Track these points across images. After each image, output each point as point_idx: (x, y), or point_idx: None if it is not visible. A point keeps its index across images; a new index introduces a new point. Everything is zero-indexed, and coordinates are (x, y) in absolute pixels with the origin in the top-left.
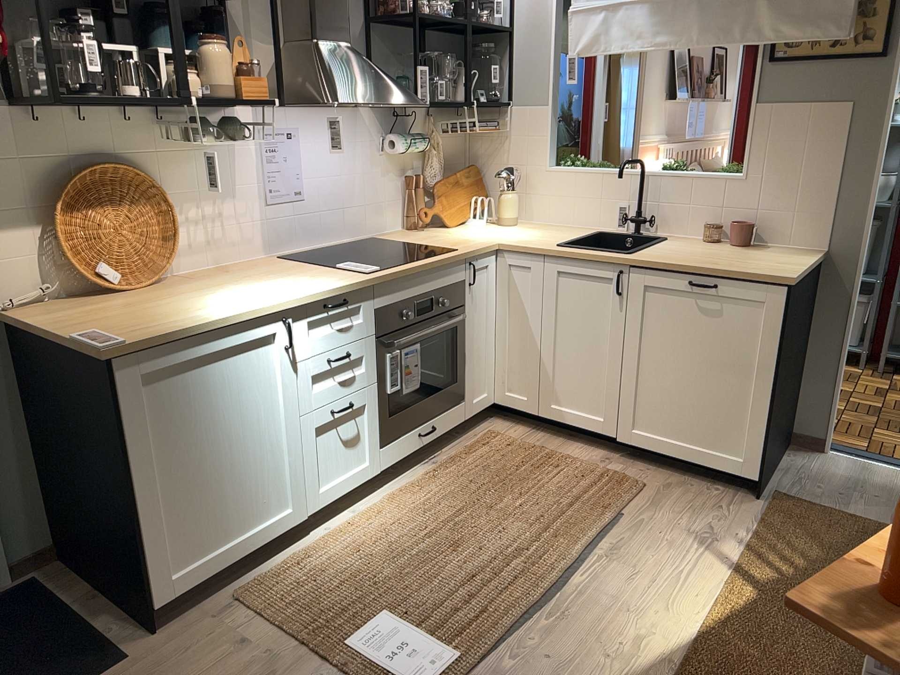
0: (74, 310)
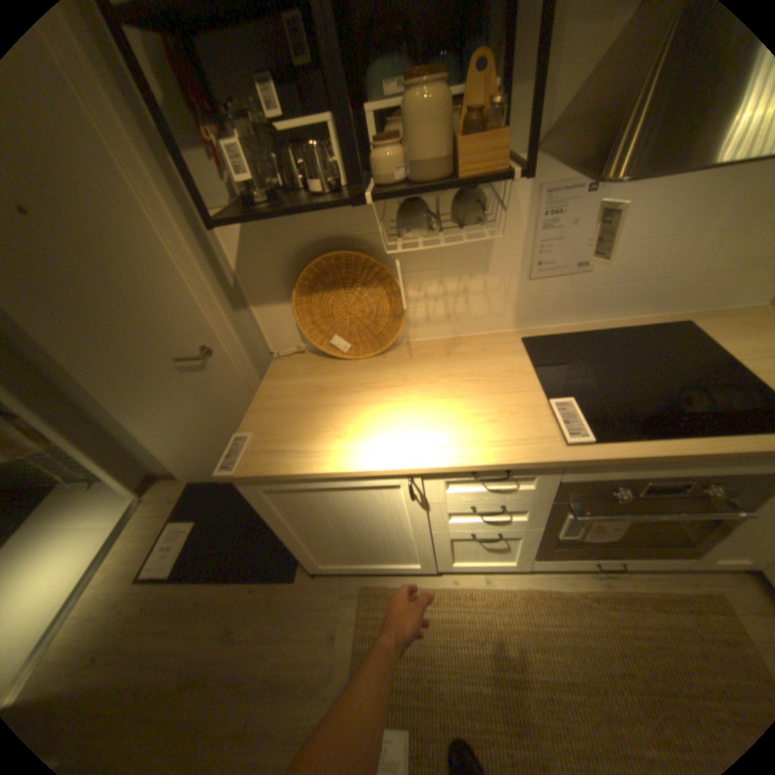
0: (298, 375)
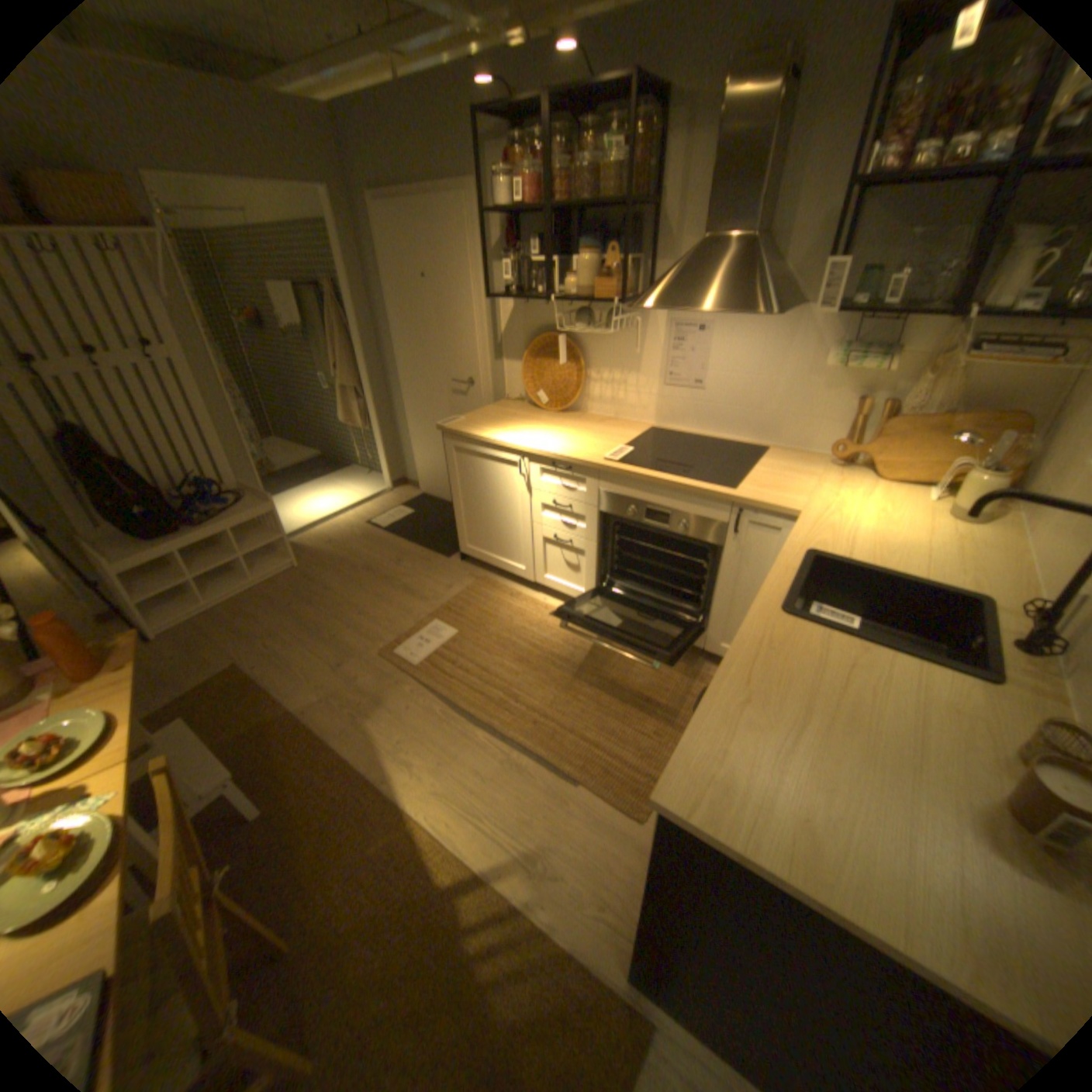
0: (508, 408)
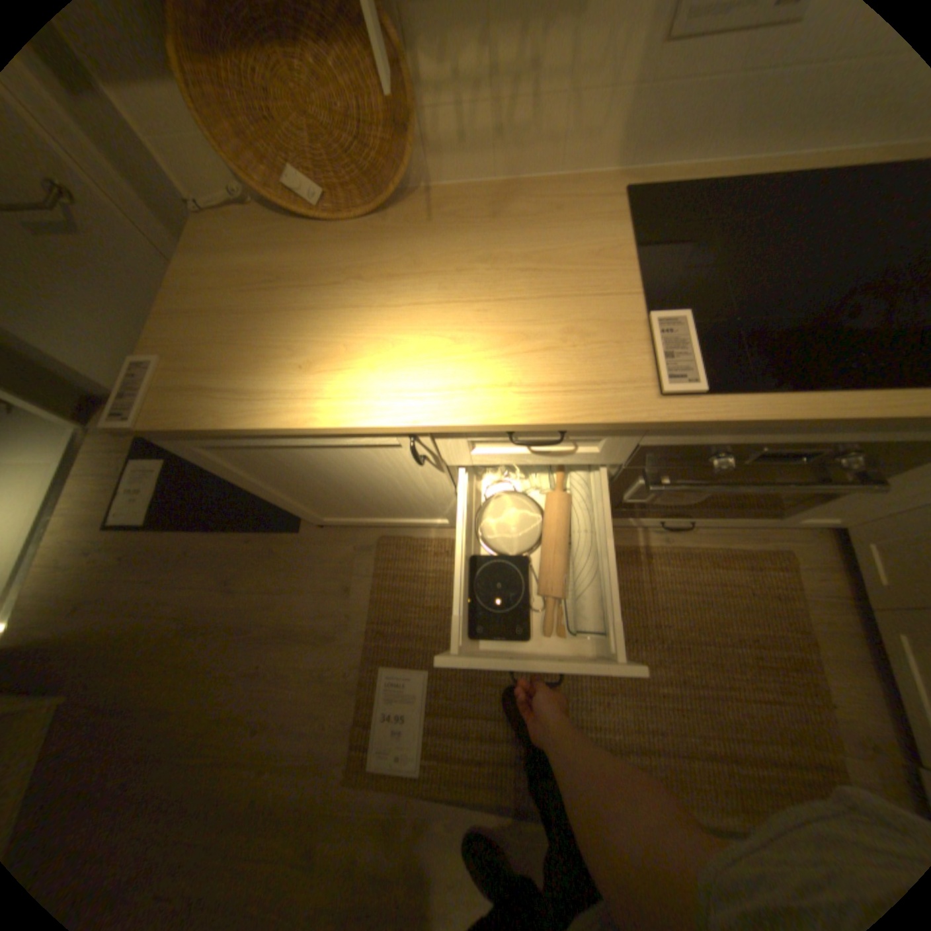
0: (232, 249)
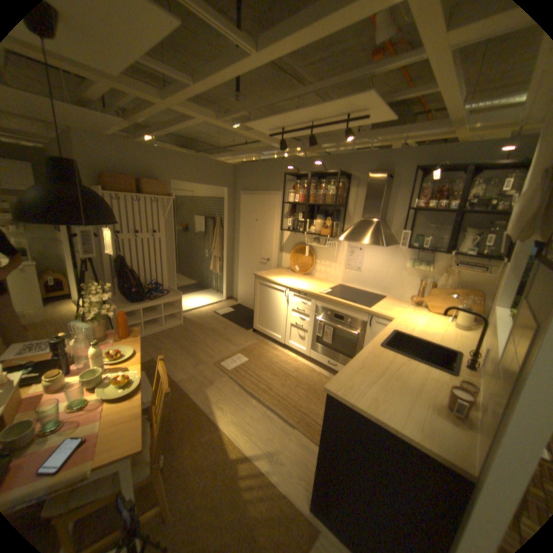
0: (282, 271)
